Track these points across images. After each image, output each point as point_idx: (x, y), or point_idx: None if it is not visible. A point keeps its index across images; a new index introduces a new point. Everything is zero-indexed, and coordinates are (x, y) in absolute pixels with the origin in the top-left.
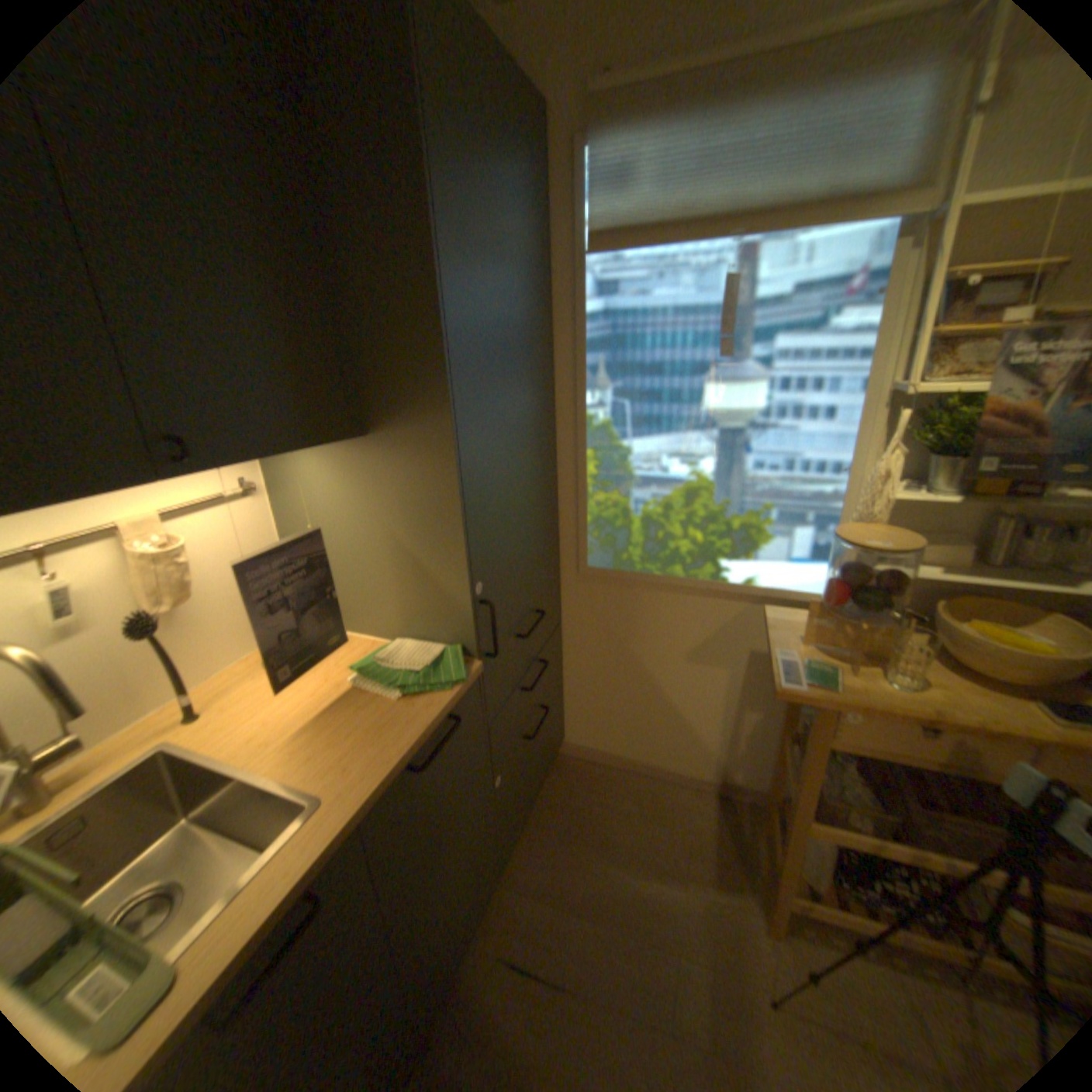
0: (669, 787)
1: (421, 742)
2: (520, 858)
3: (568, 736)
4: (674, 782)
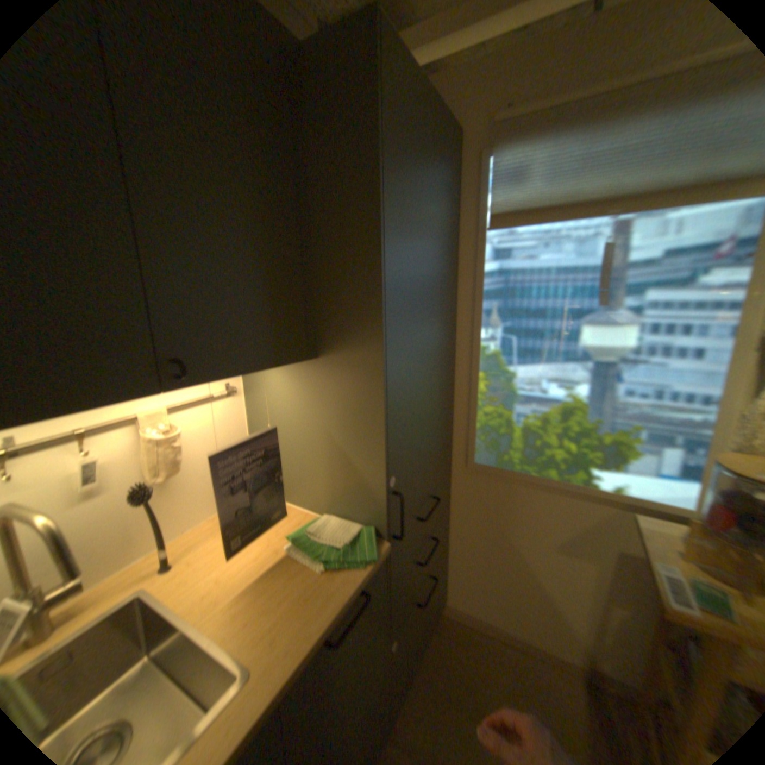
0: (538, 662)
1: (338, 616)
2: (407, 712)
3: (449, 599)
4: (543, 658)
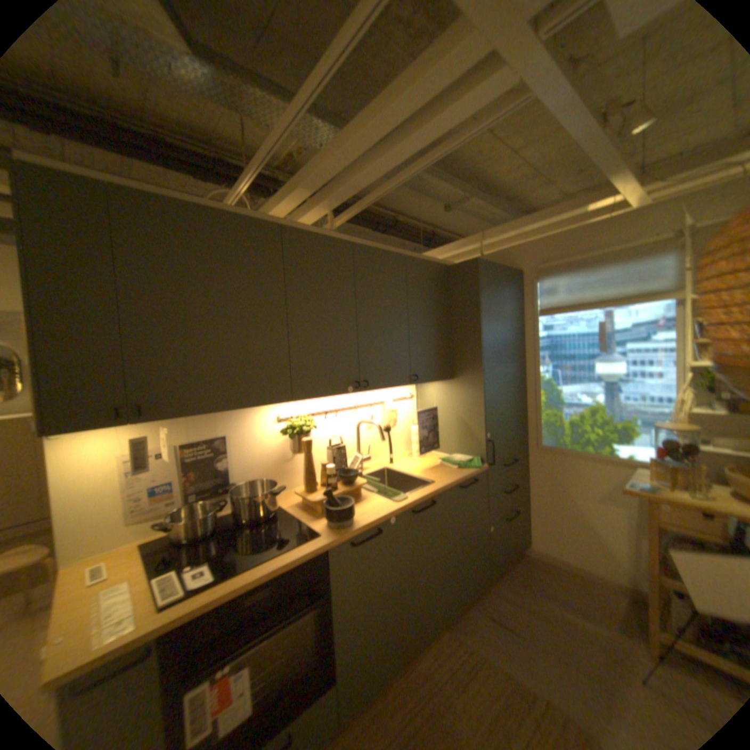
0: (597, 586)
1: (465, 479)
2: (502, 588)
3: (533, 545)
4: (600, 584)
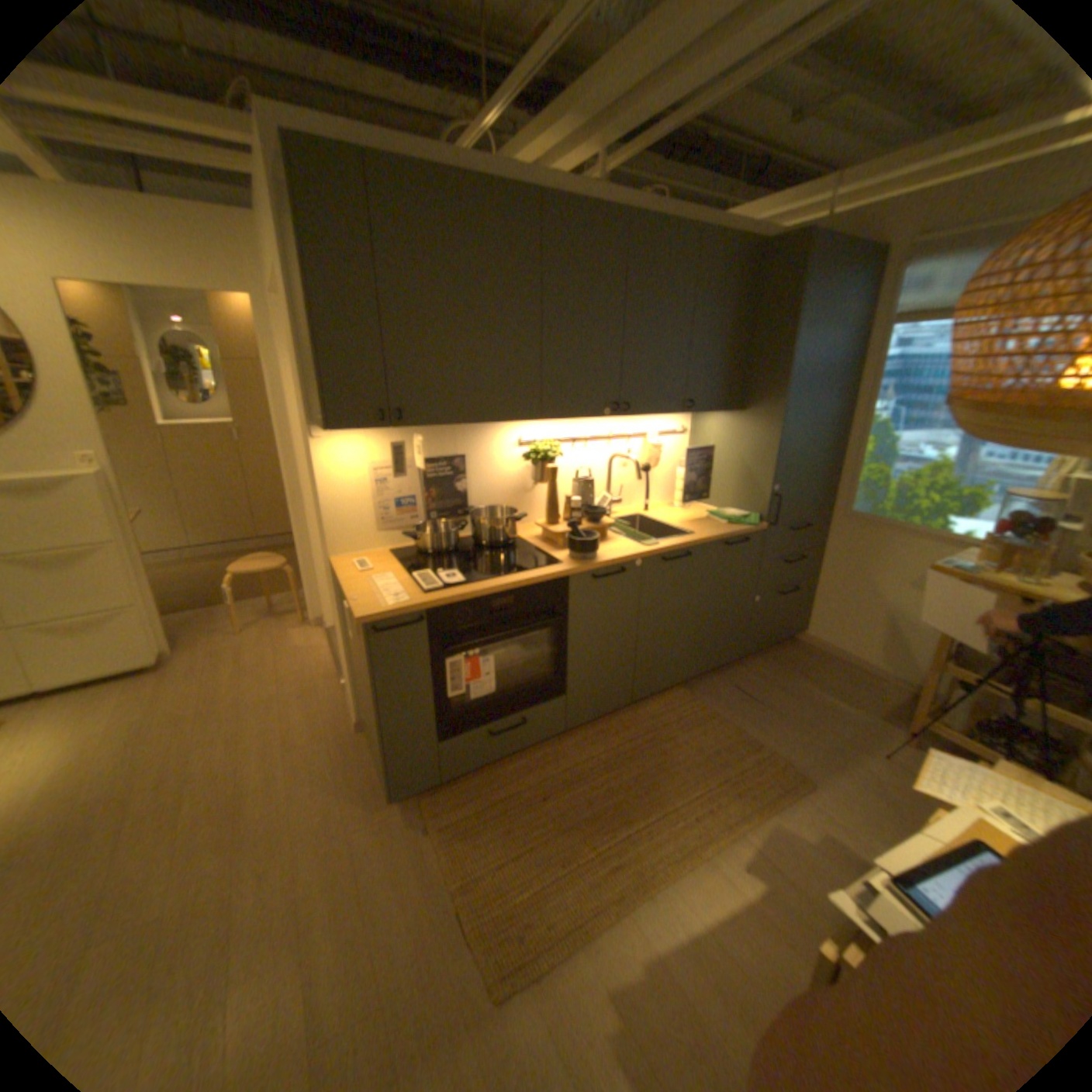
0: (877, 679)
1: (733, 535)
2: (757, 664)
3: (811, 629)
4: (883, 678)
